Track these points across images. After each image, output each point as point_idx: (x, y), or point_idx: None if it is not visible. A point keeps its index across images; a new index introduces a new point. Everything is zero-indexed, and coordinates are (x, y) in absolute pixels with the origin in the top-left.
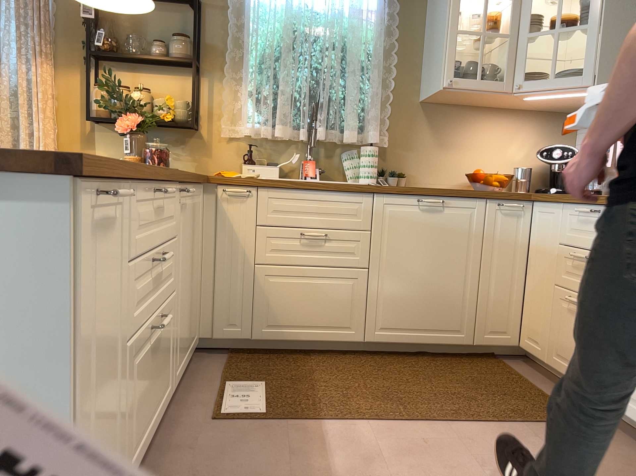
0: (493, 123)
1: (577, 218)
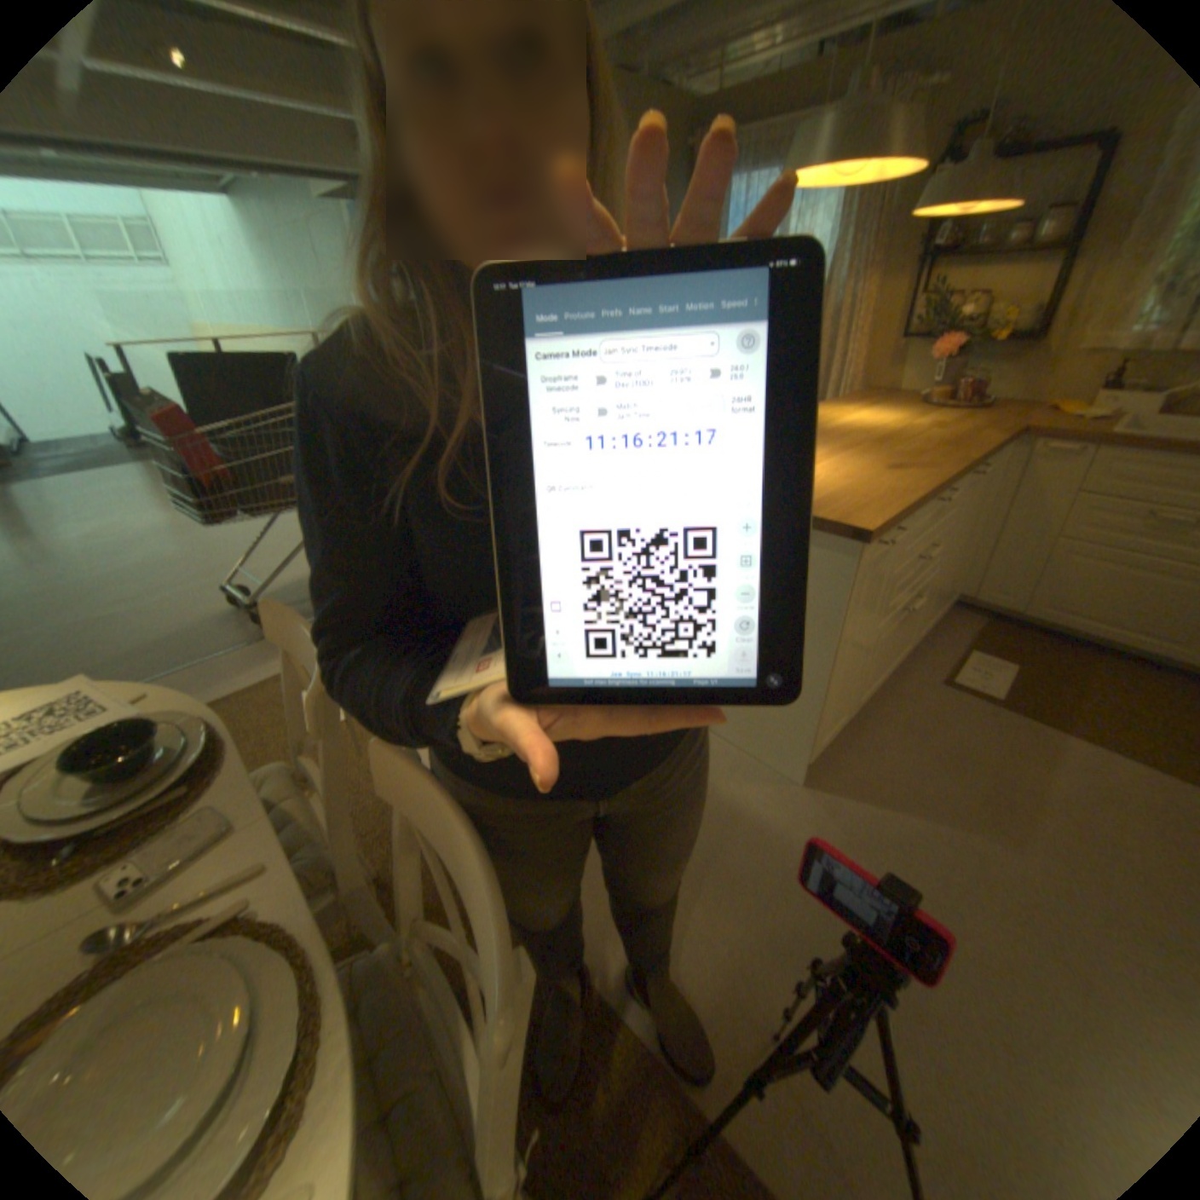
0: None
1: None
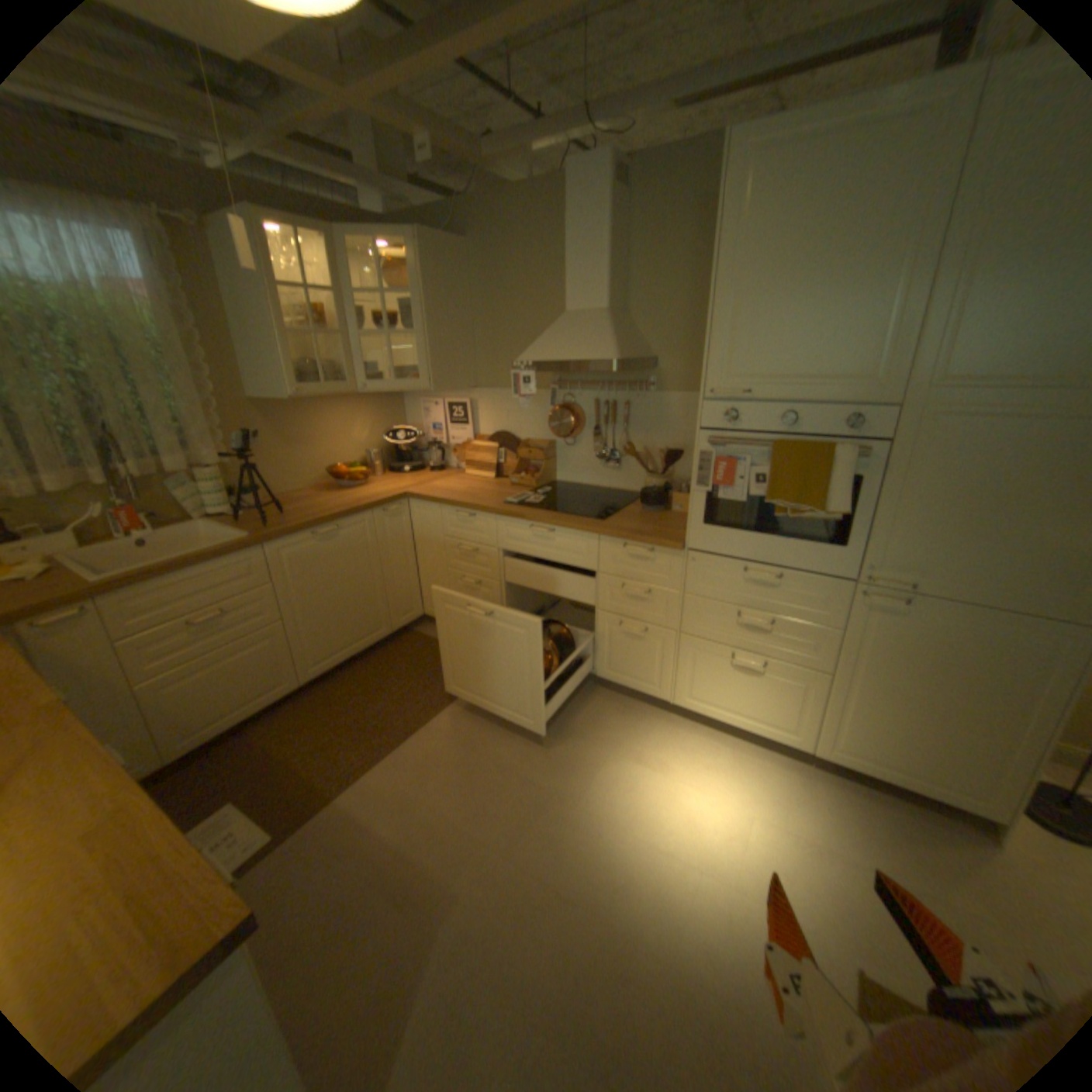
0: (333, 411)
1: (455, 518)
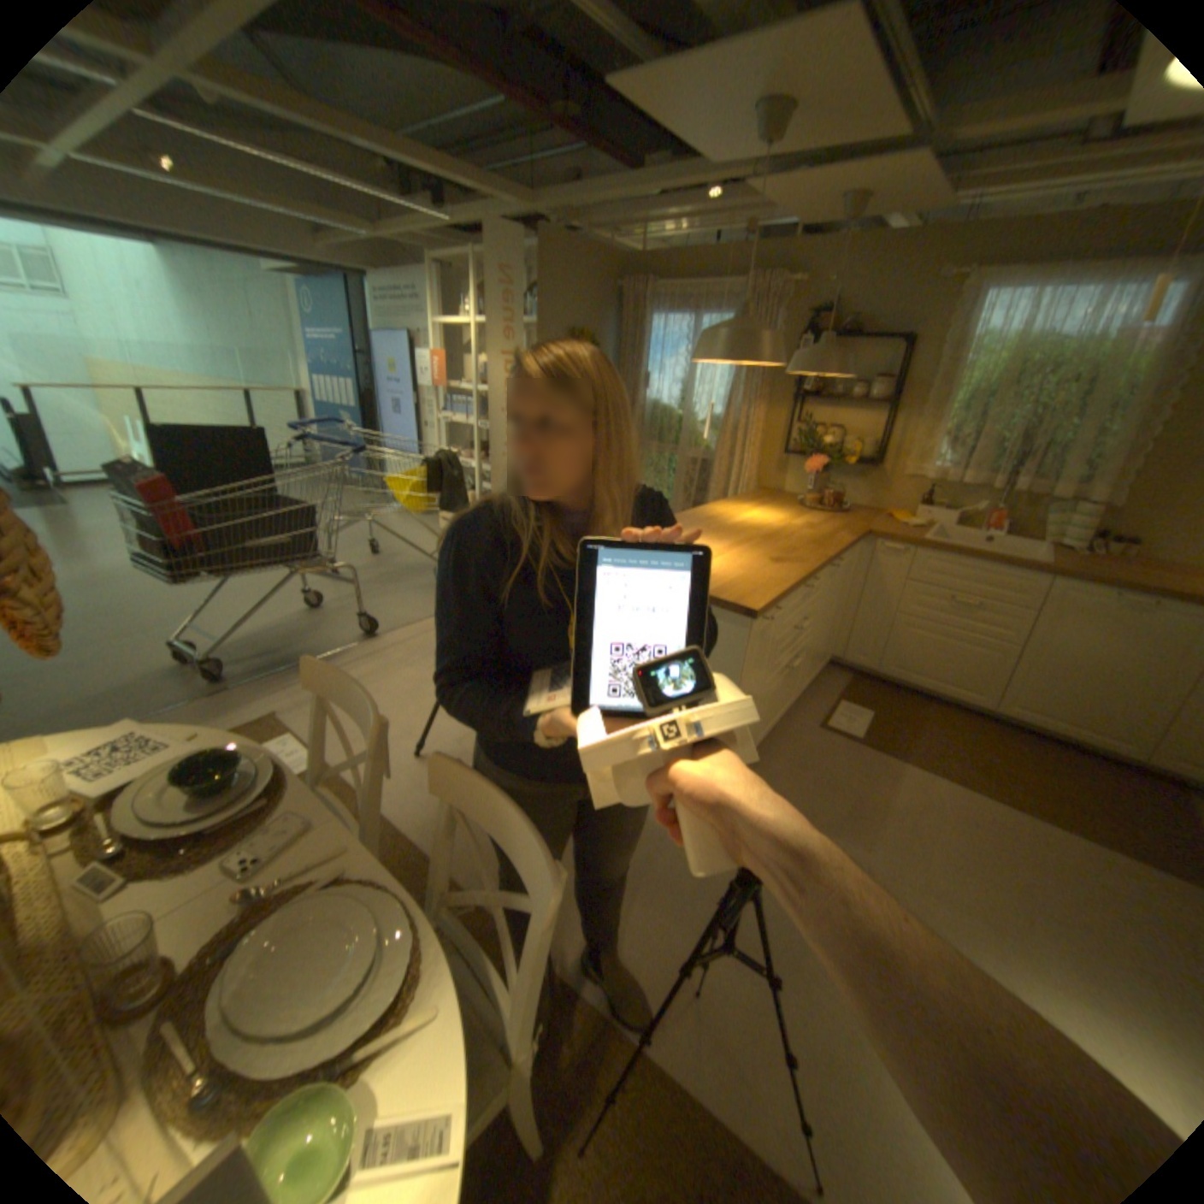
0: None
1: None
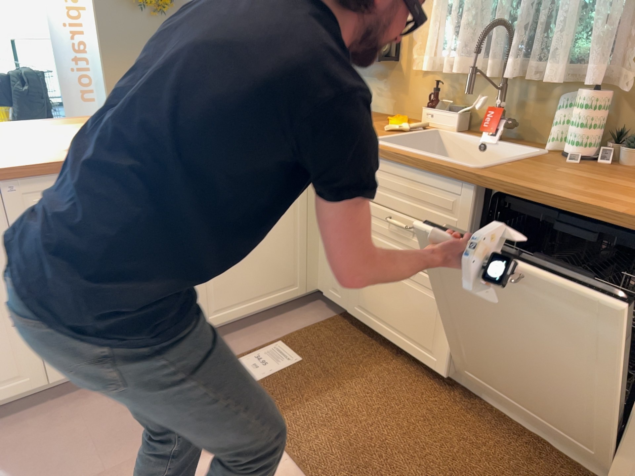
0: None
1: None
